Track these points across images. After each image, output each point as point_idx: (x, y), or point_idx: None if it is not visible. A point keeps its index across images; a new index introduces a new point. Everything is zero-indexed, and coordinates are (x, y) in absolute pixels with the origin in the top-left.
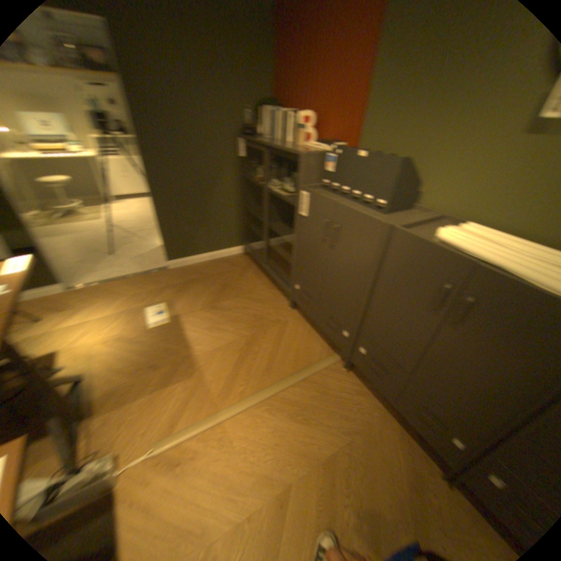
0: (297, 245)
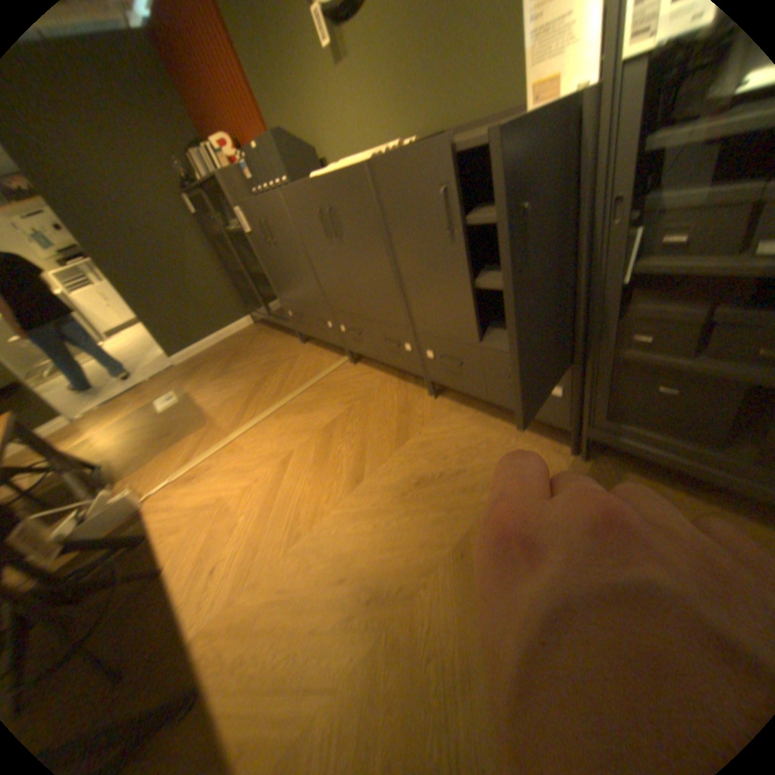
0: (266, 267)
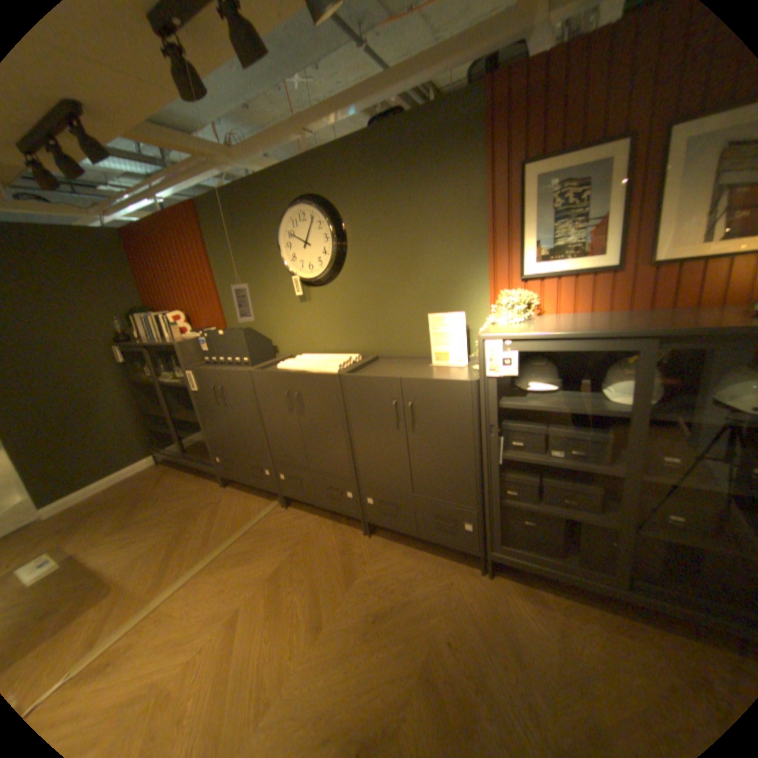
0: (201, 419)
